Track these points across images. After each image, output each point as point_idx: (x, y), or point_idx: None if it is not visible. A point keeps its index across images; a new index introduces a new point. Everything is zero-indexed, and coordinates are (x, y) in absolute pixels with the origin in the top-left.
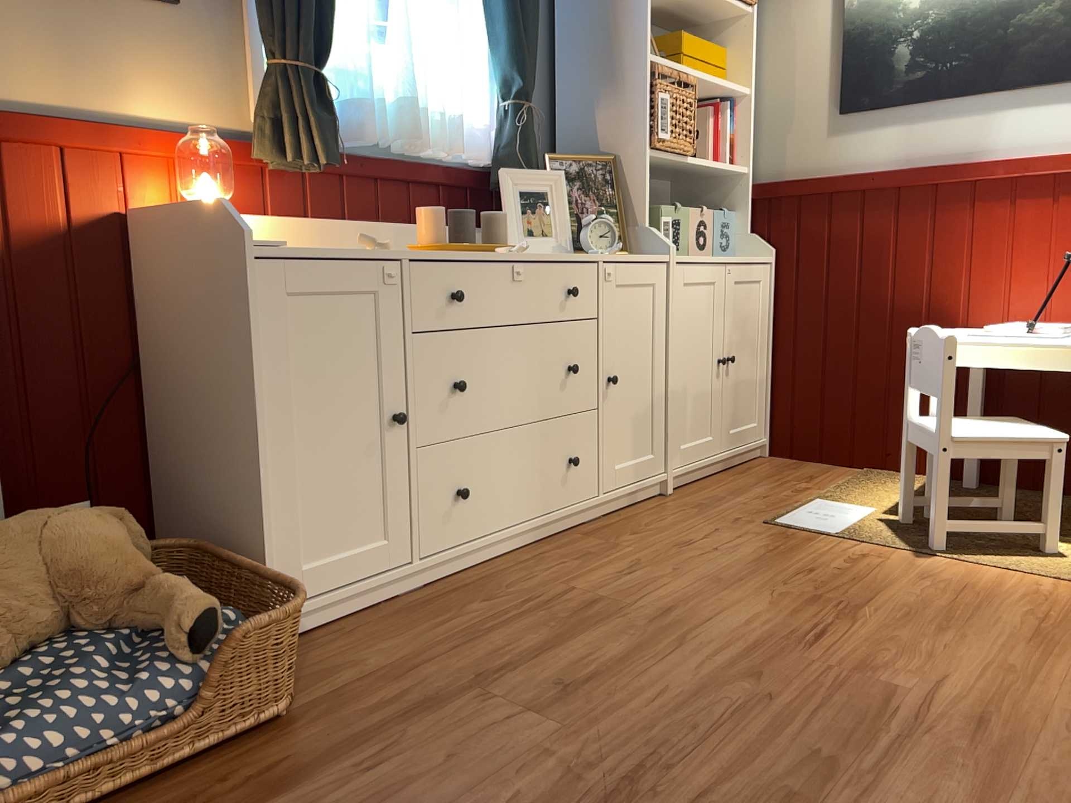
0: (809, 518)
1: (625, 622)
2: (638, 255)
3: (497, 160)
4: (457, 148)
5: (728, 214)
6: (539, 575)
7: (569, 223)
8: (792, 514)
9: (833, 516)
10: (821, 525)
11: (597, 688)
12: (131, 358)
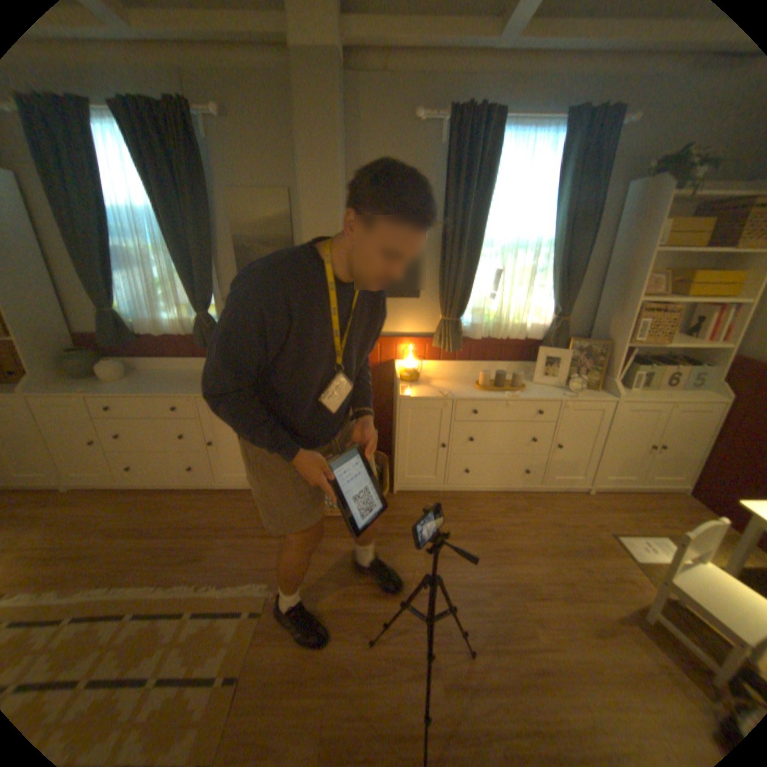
0: (641, 548)
1: (487, 546)
2: (608, 392)
3: (545, 339)
4: (520, 338)
5: (713, 368)
6: (486, 509)
7: (566, 375)
8: (635, 541)
9: (656, 556)
10: (640, 556)
11: (448, 563)
12: (391, 398)
